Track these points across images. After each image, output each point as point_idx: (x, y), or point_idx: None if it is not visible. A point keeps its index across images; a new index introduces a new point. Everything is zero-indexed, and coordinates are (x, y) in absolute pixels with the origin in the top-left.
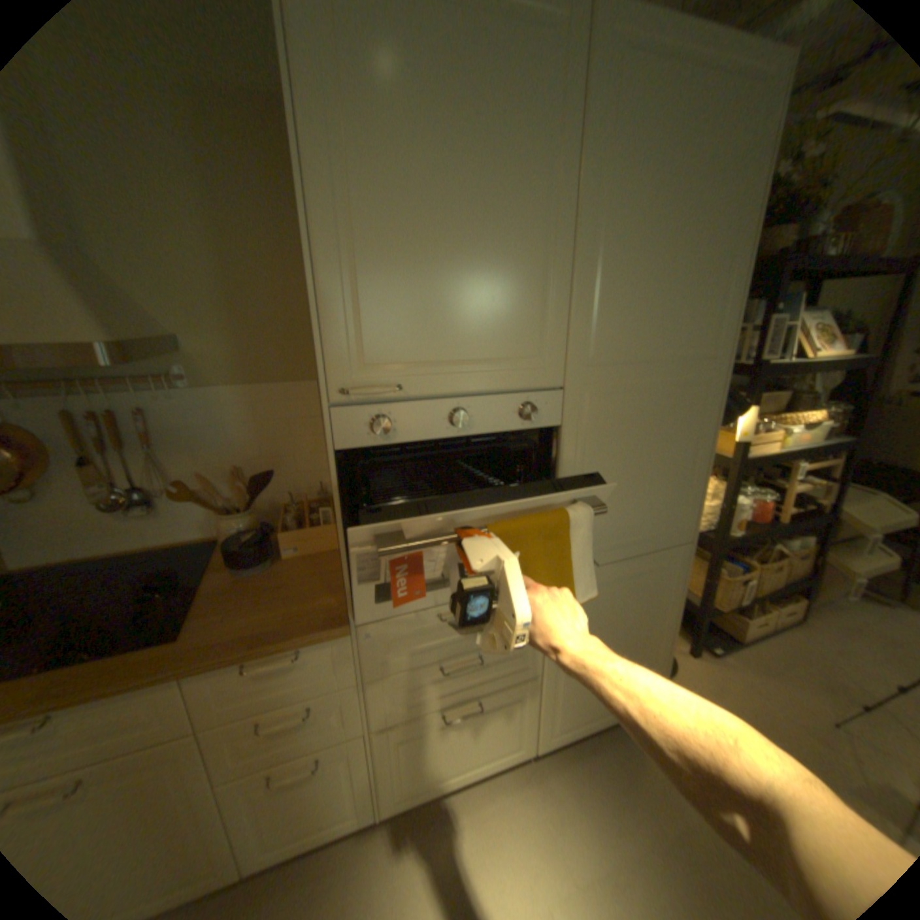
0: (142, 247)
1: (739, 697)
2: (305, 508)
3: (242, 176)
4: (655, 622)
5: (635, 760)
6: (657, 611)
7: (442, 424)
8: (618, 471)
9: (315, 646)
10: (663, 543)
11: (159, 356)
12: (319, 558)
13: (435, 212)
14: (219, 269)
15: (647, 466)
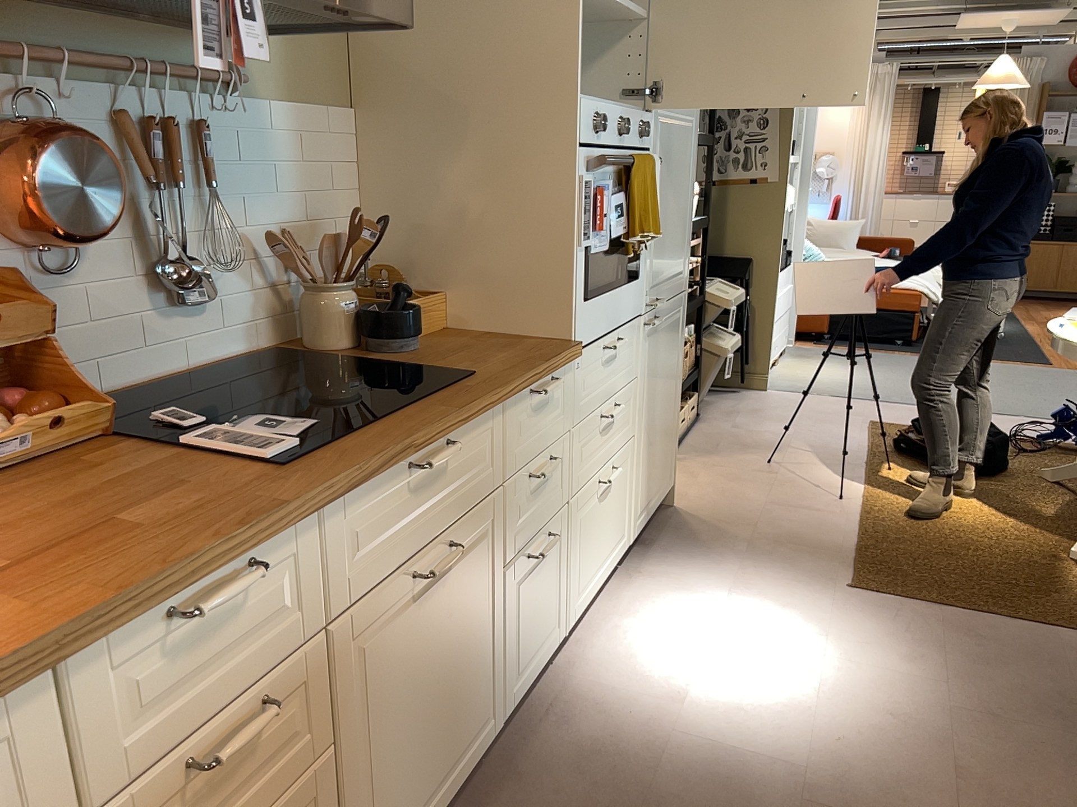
0: None
1: (706, 471)
2: (403, 278)
3: None
4: (675, 377)
5: (683, 530)
6: (676, 364)
7: (616, 133)
8: (667, 204)
9: (559, 373)
10: (679, 287)
11: None
12: (446, 333)
13: None
14: None
15: (676, 203)
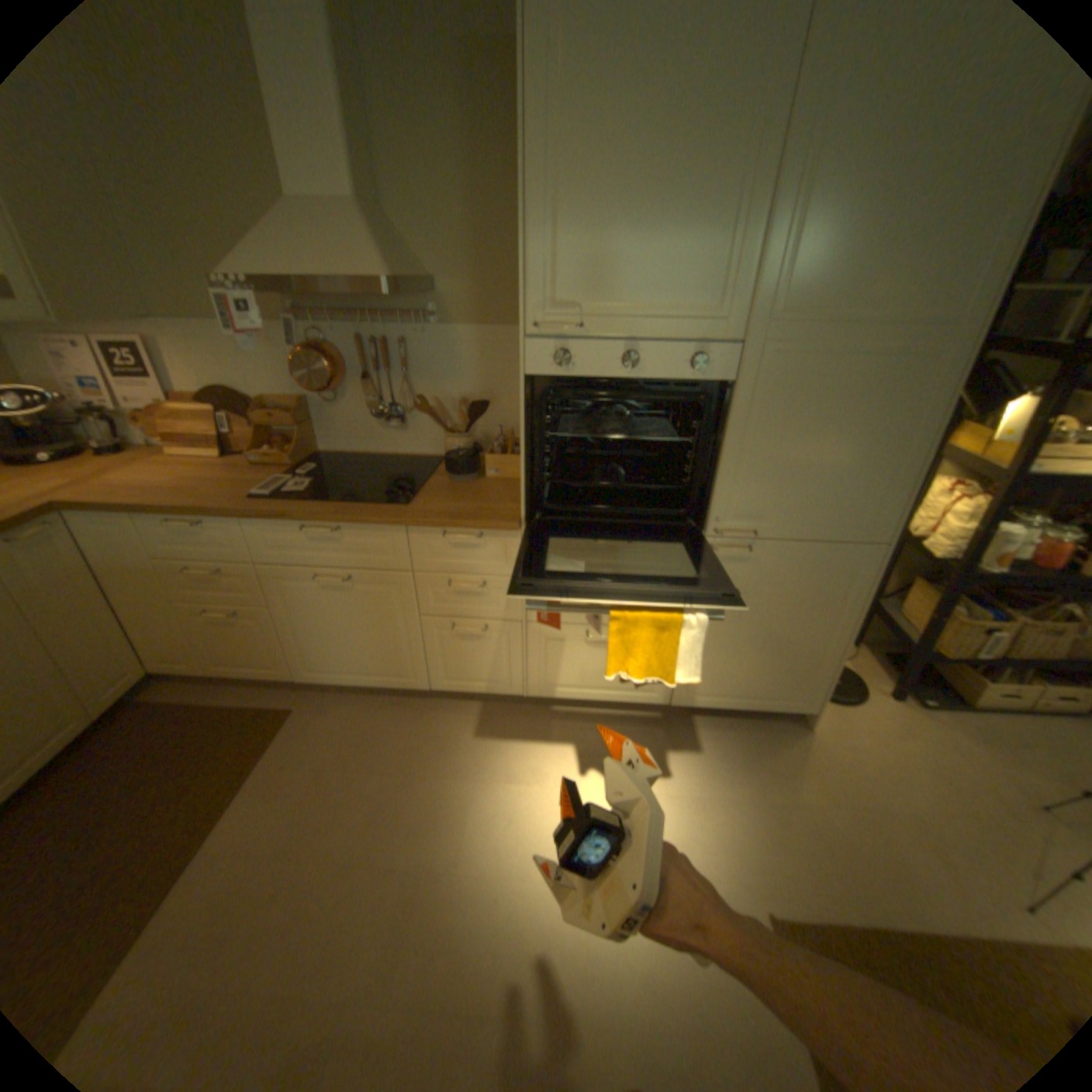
0: (418, 201)
1: (931, 748)
2: (510, 441)
3: (497, 128)
4: (824, 622)
5: (771, 748)
6: (829, 610)
7: (615, 366)
8: (798, 442)
9: (495, 535)
10: (847, 536)
11: (421, 297)
12: (514, 483)
13: (630, 163)
14: (471, 218)
15: (837, 443)
